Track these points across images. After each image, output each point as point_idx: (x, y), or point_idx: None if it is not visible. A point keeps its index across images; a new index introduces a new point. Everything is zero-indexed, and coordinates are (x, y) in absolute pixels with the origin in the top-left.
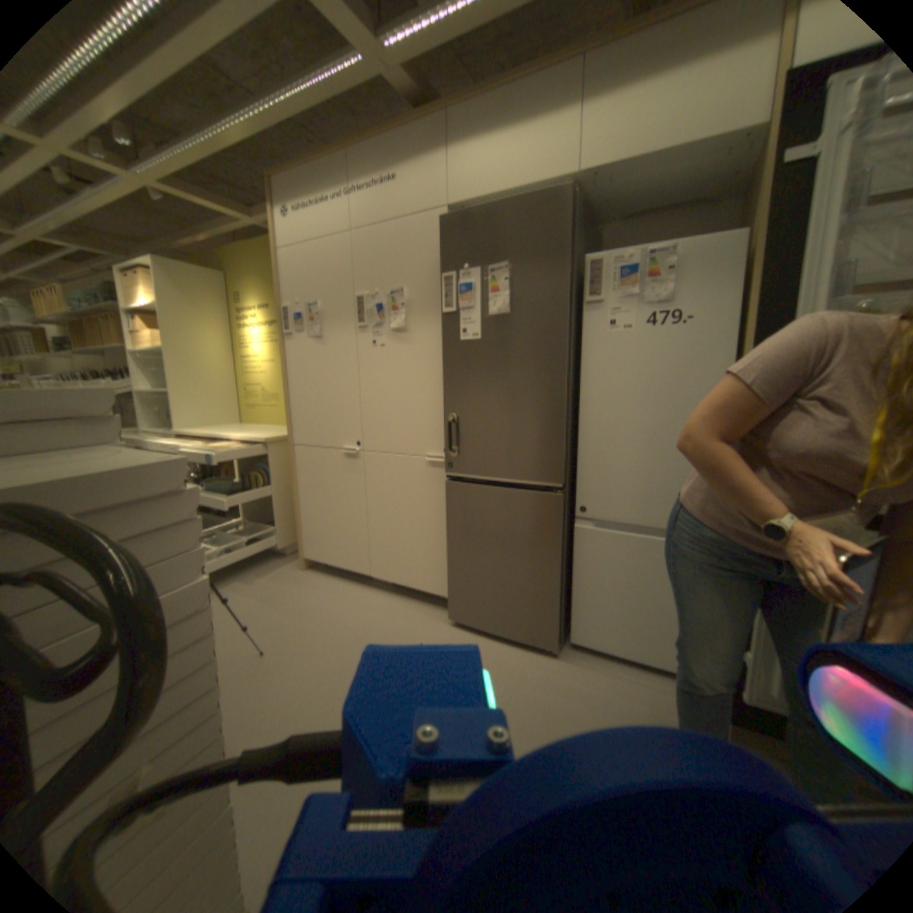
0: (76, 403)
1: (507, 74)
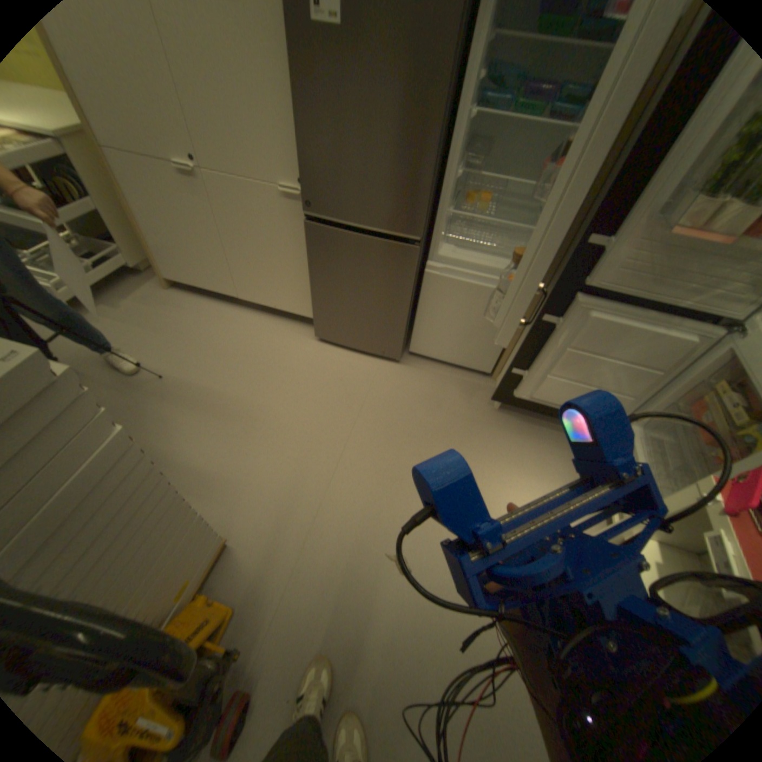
0: None
1: None
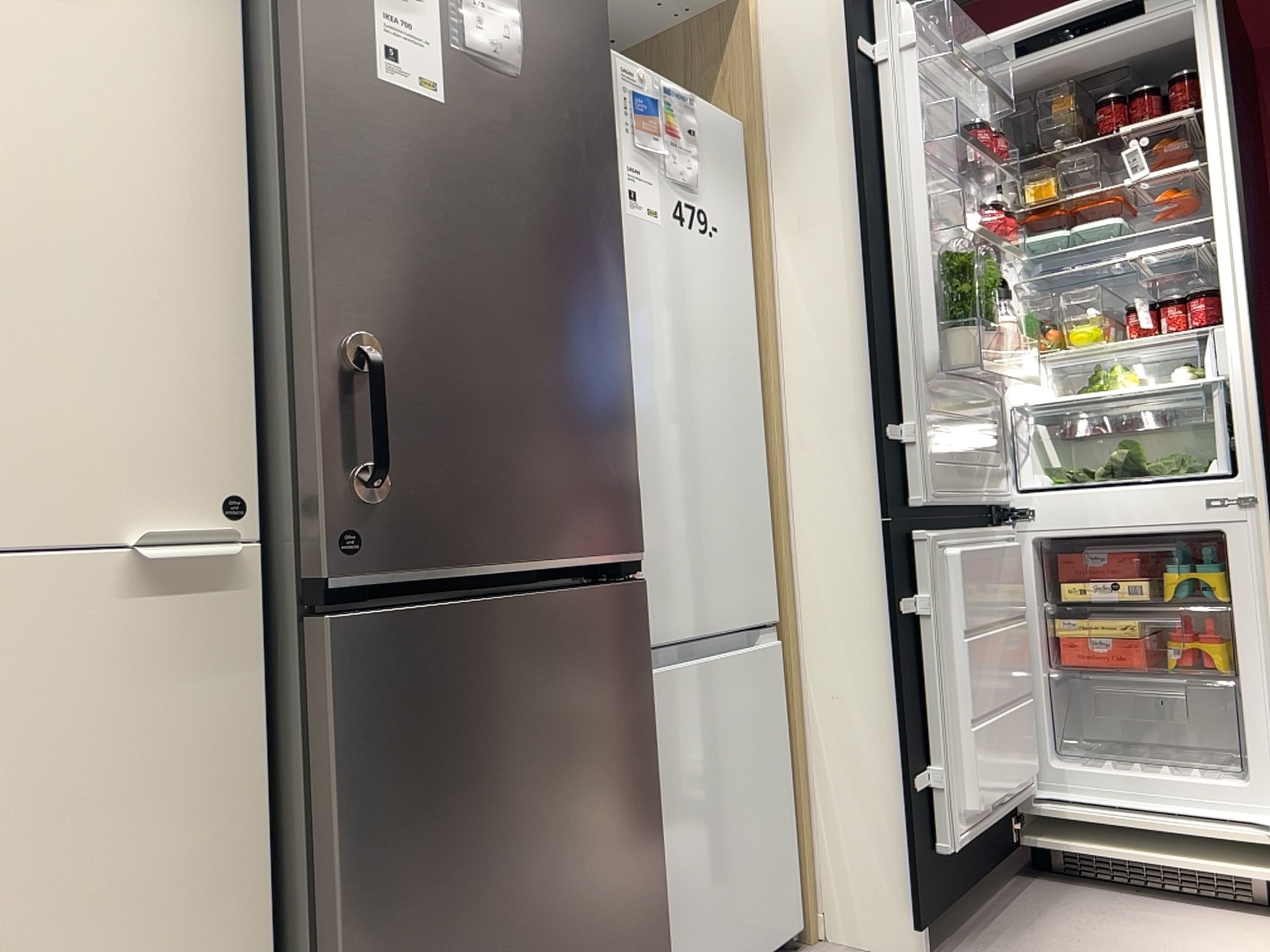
0: None
1: None
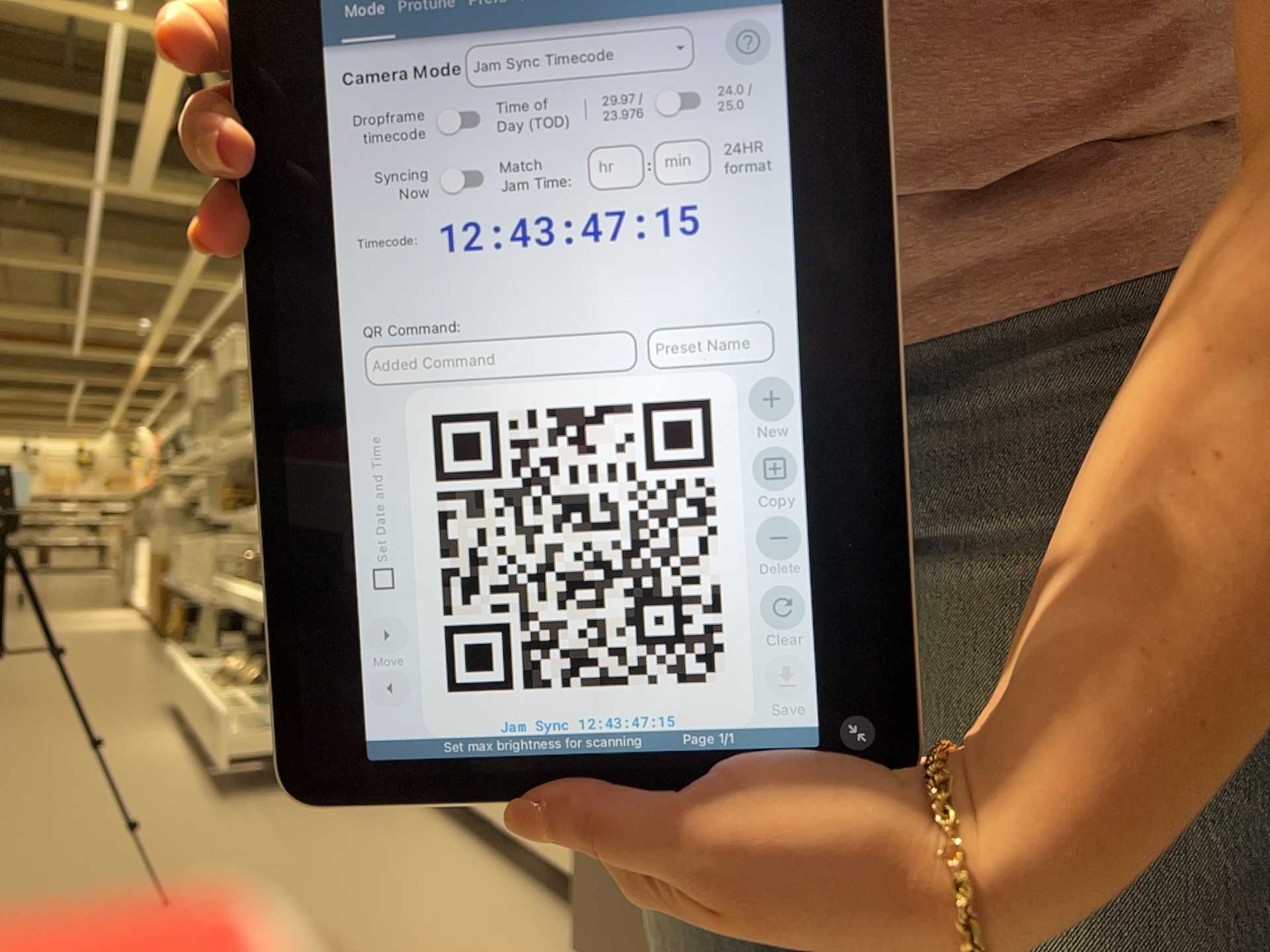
0: None
1: None
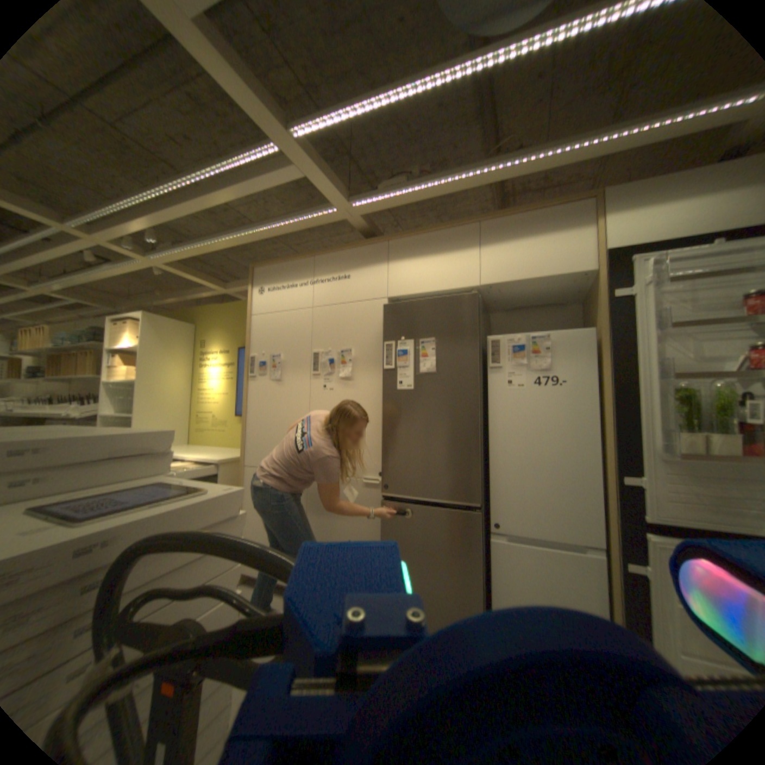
0: (130, 440)
1: (430, 227)
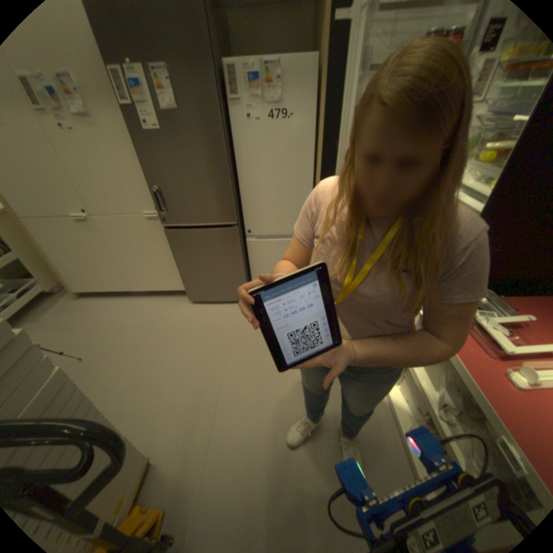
0: None
1: None
